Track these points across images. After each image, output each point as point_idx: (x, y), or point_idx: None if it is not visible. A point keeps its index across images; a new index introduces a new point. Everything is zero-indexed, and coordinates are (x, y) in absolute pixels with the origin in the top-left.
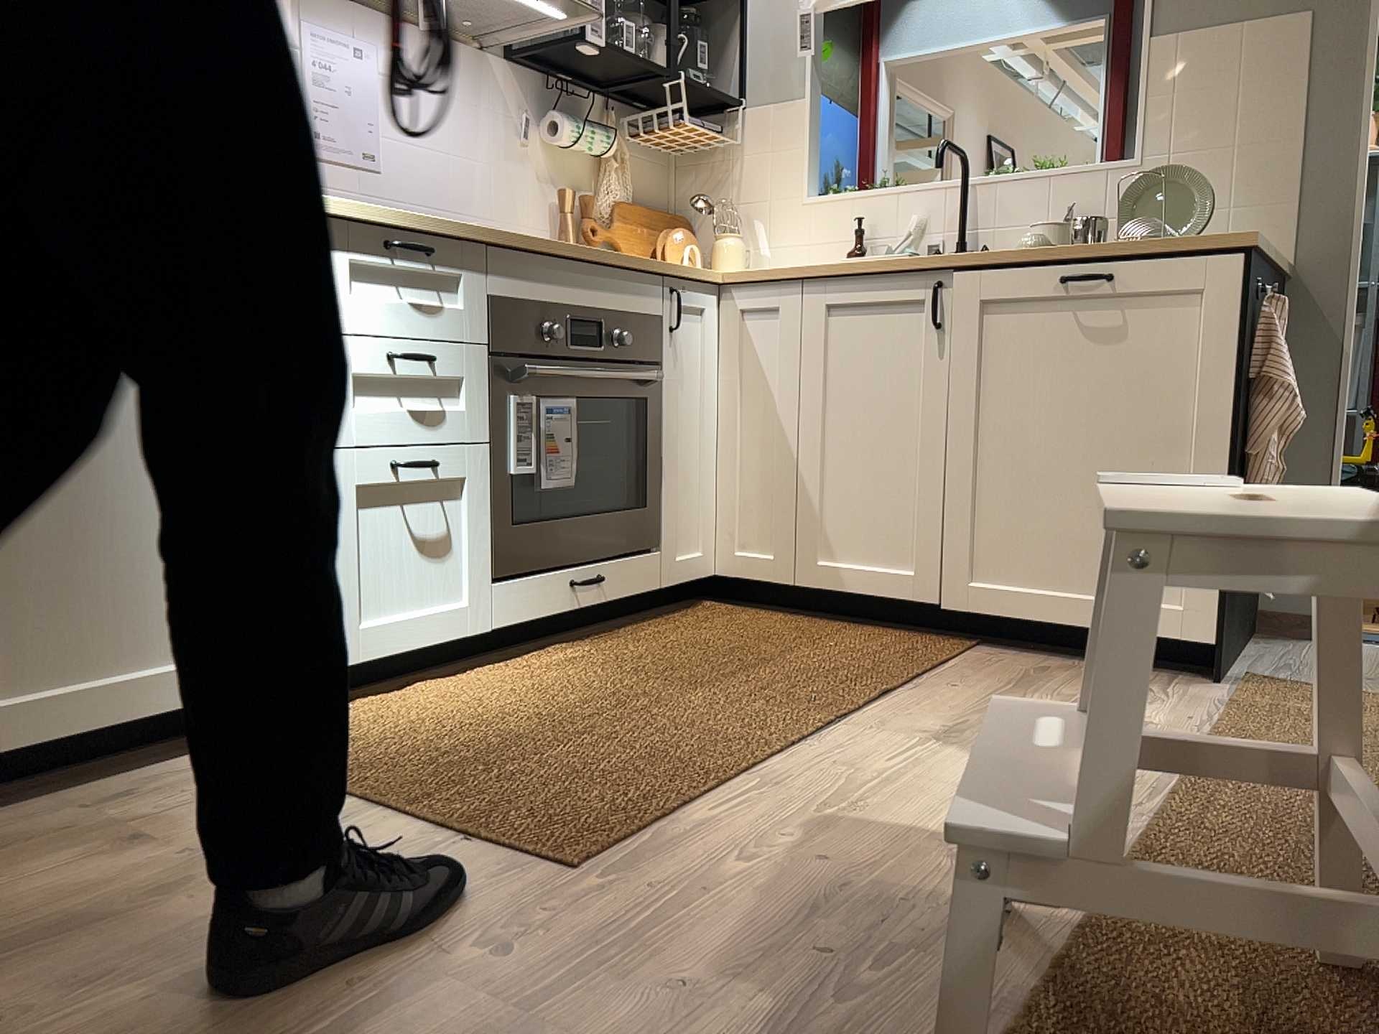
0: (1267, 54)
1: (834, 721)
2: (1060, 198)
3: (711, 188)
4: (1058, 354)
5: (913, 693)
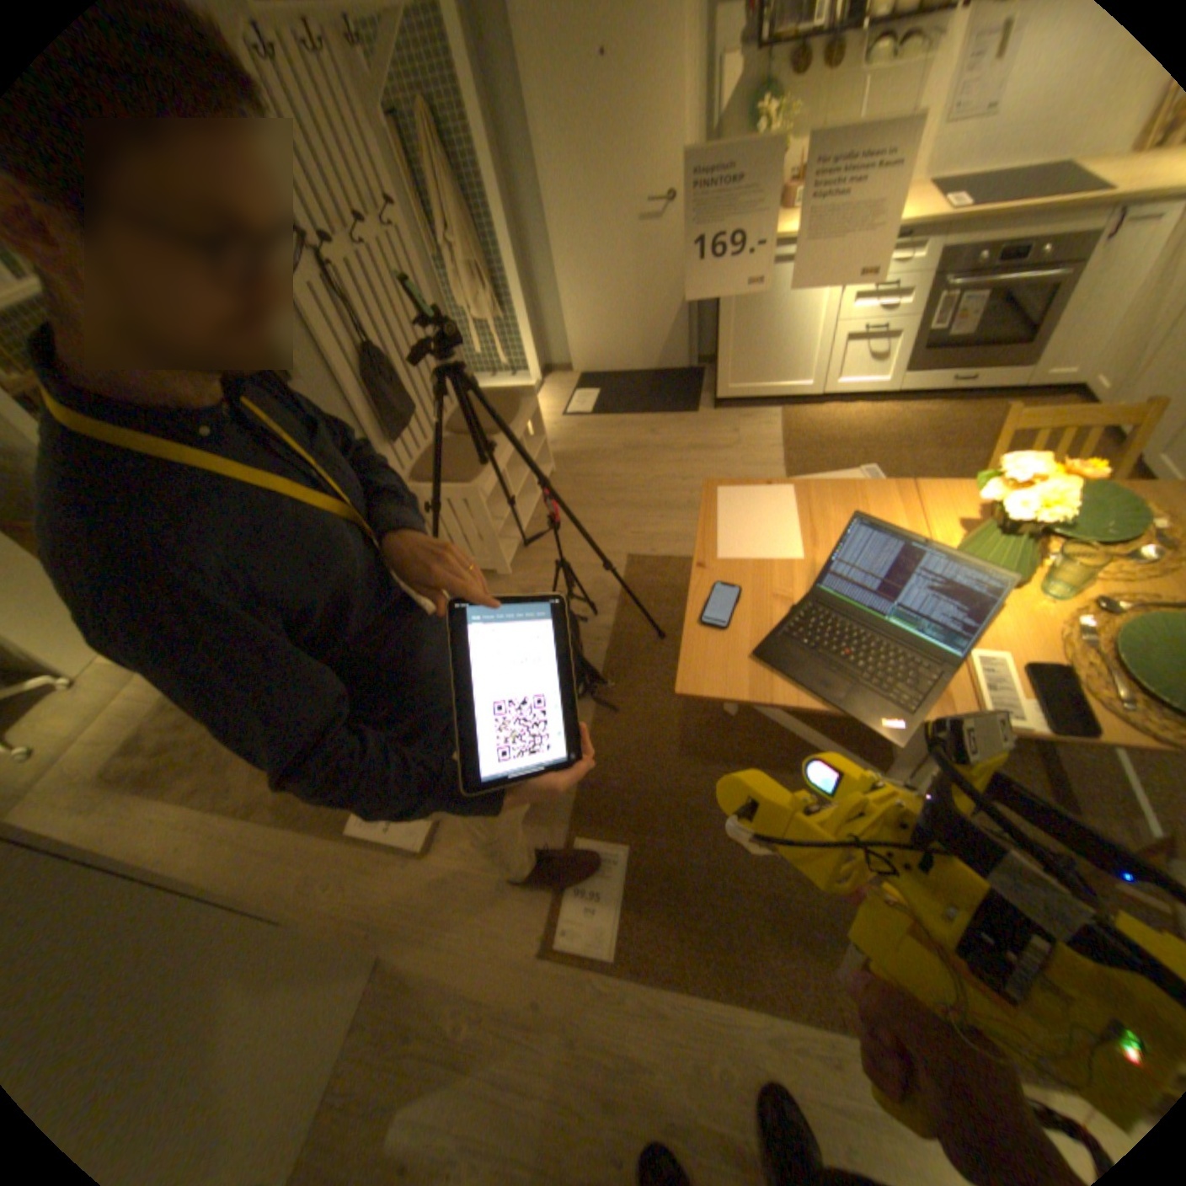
0: None
1: None
2: None
3: None
4: None
5: None
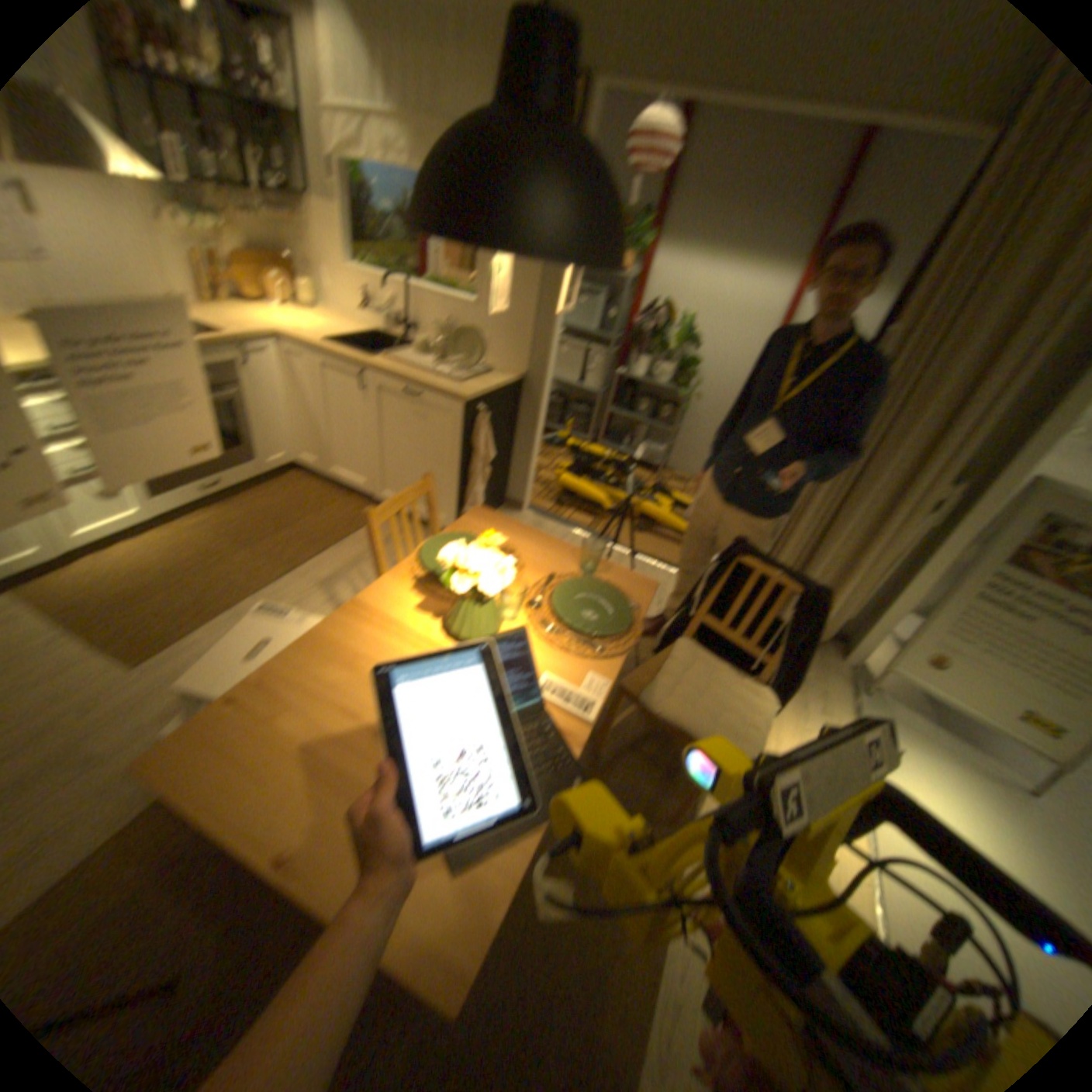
0: (532, 267)
1: (287, 572)
2: (452, 306)
3: (301, 235)
4: (410, 415)
5: (333, 552)
